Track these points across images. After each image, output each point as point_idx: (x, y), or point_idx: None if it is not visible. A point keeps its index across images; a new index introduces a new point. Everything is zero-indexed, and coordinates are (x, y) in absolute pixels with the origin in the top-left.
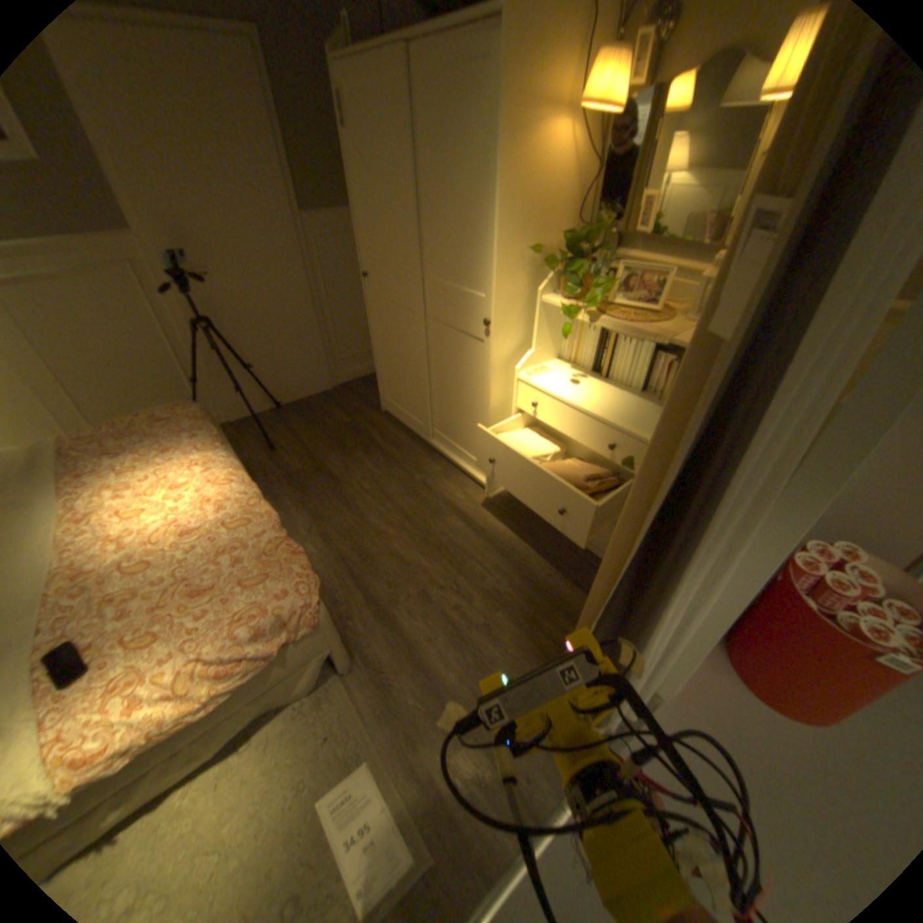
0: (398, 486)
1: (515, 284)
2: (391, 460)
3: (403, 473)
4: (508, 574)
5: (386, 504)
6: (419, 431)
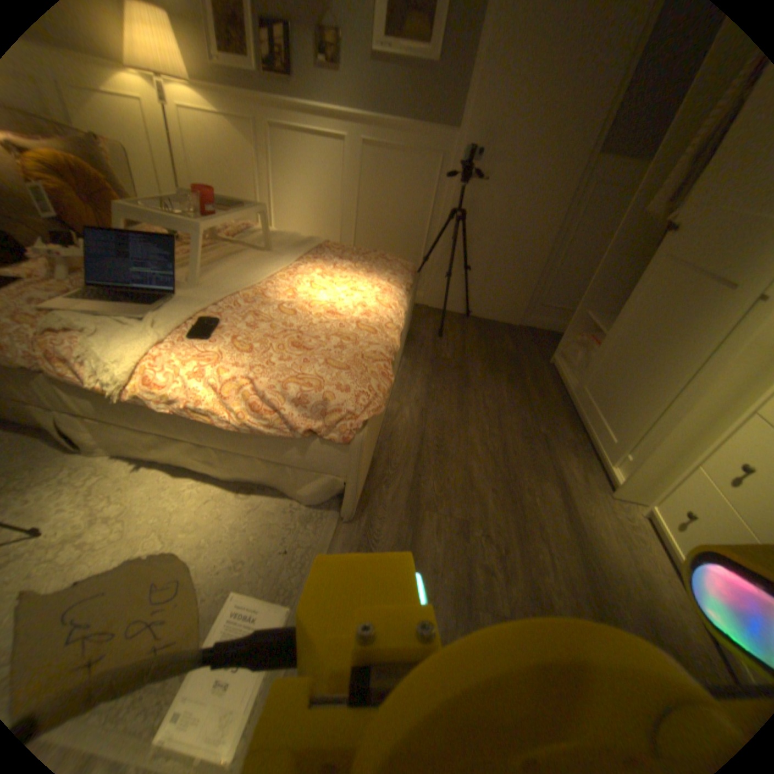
0: (517, 422)
1: None
2: (527, 400)
3: (530, 417)
4: (580, 600)
5: (494, 428)
6: (576, 393)
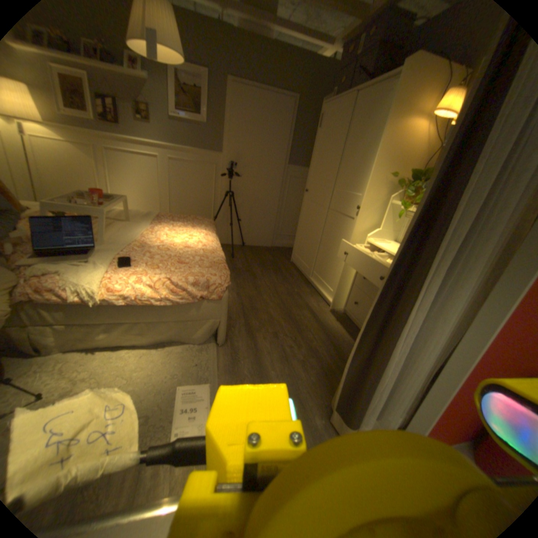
0: (284, 289)
1: (379, 190)
2: (285, 279)
3: (289, 285)
4: (327, 345)
5: (274, 293)
6: (305, 271)
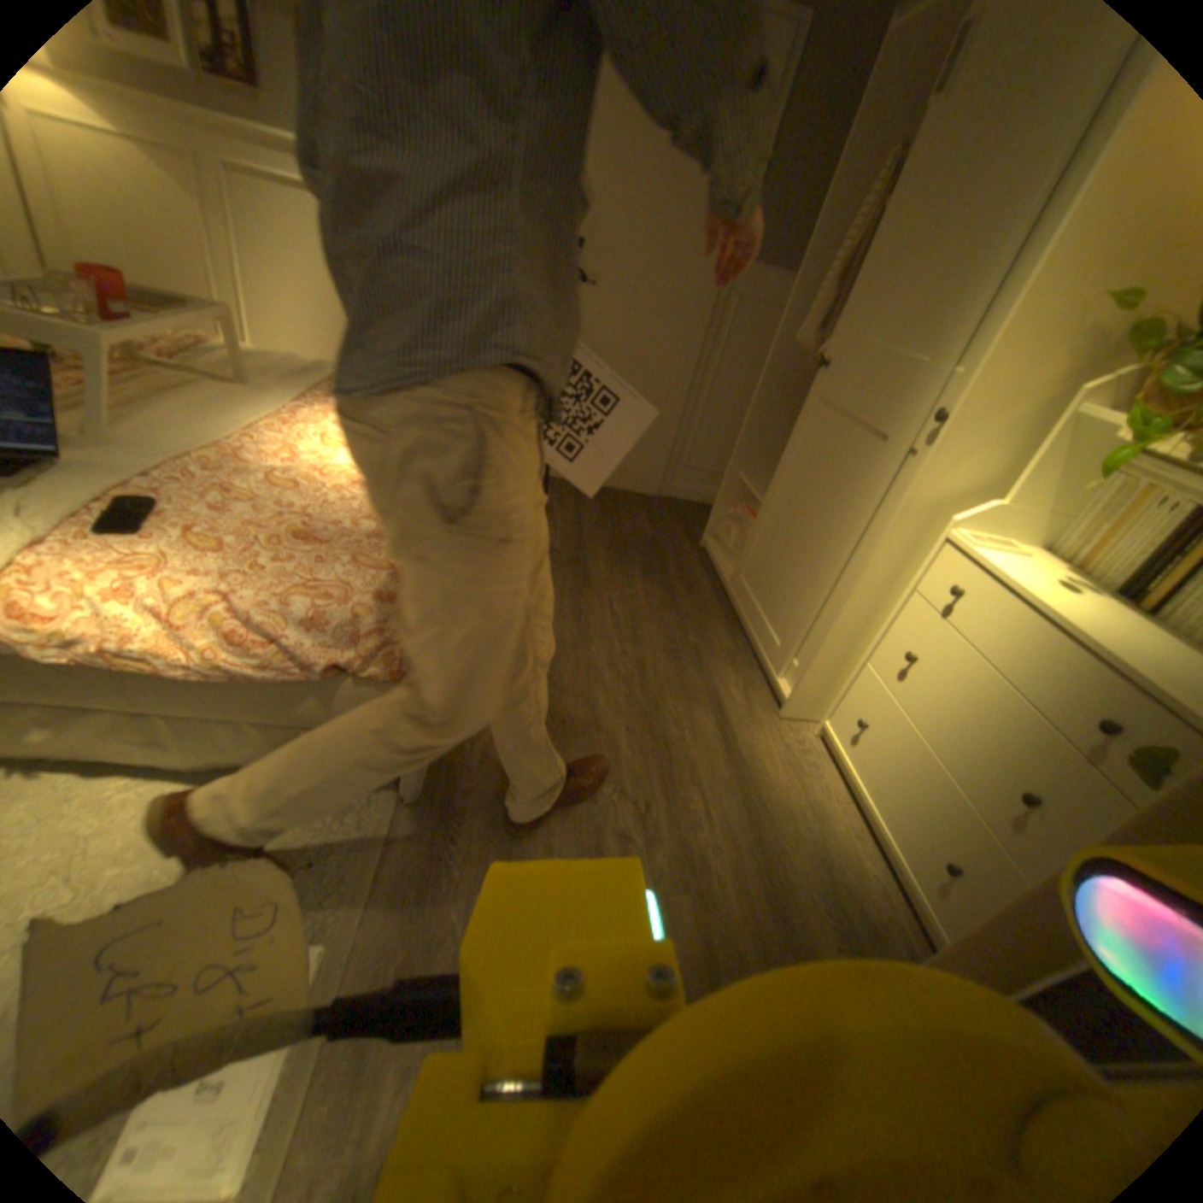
0: (657, 632)
1: (1039, 360)
2: (670, 600)
3: (675, 622)
4: (742, 851)
5: (626, 642)
6: (732, 585)
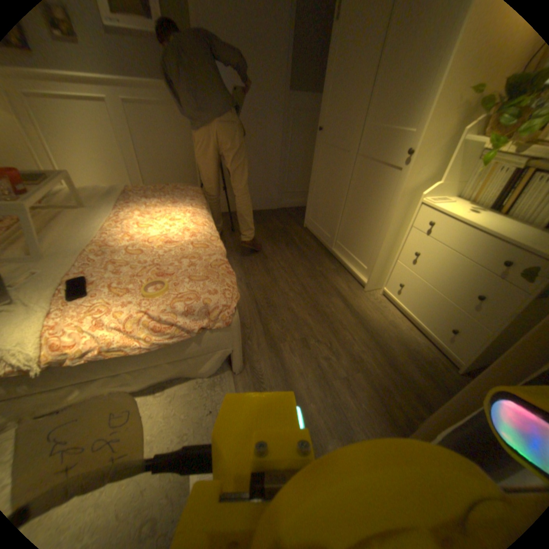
0: (303, 270)
1: (447, 120)
2: (302, 254)
3: (308, 263)
4: (373, 349)
5: (292, 278)
6: (325, 241)
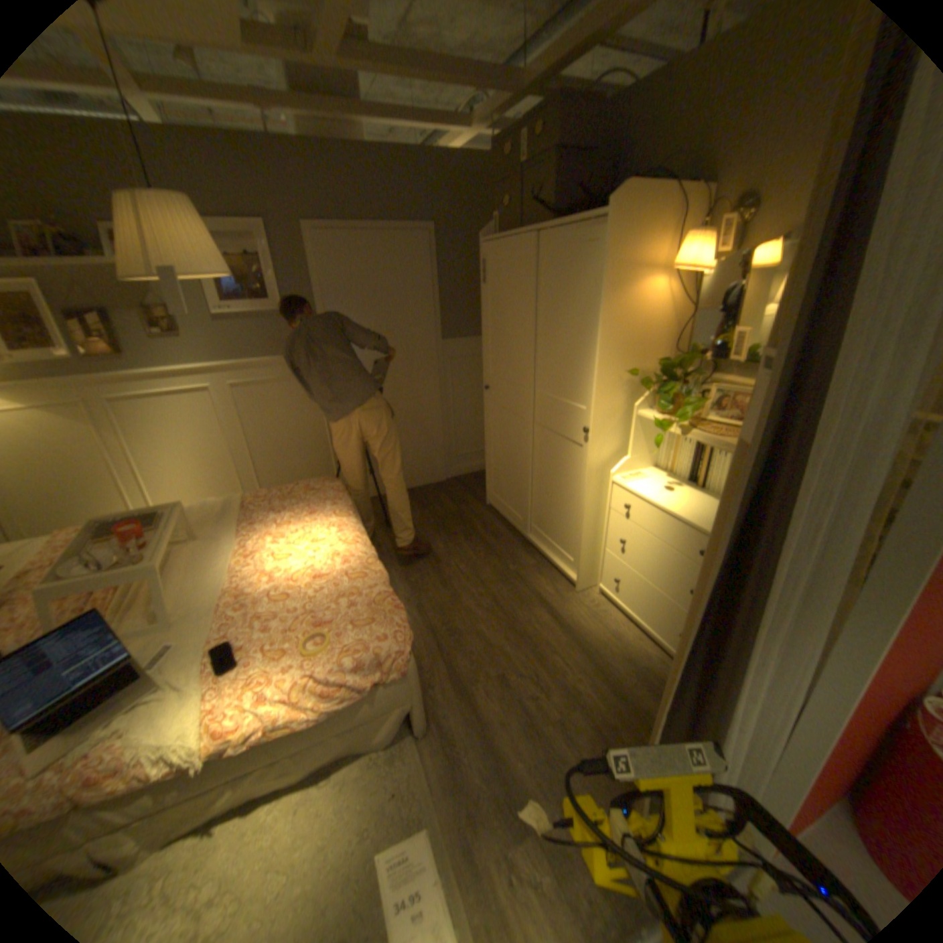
0: (491, 572)
1: (613, 399)
2: (488, 548)
3: (498, 562)
4: (591, 675)
5: (478, 587)
6: (517, 524)
